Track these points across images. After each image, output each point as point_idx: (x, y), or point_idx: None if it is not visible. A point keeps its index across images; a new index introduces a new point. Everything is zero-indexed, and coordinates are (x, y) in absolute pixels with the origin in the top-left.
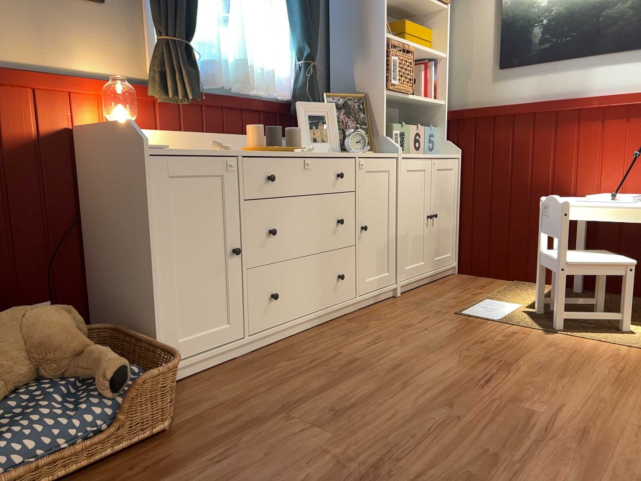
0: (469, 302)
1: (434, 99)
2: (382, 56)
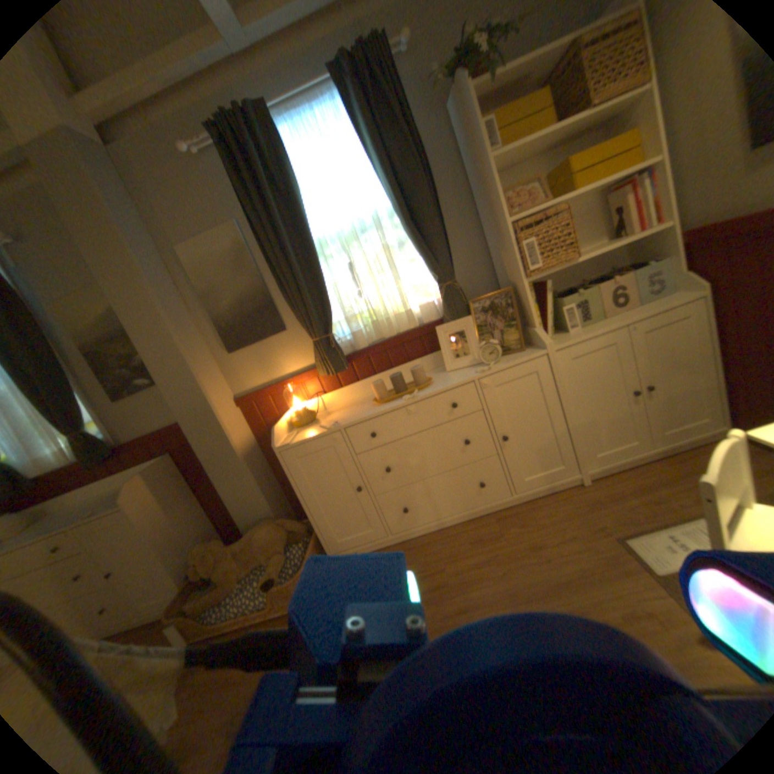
0: (666, 520)
1: (658, 221)
2: (513, 244)
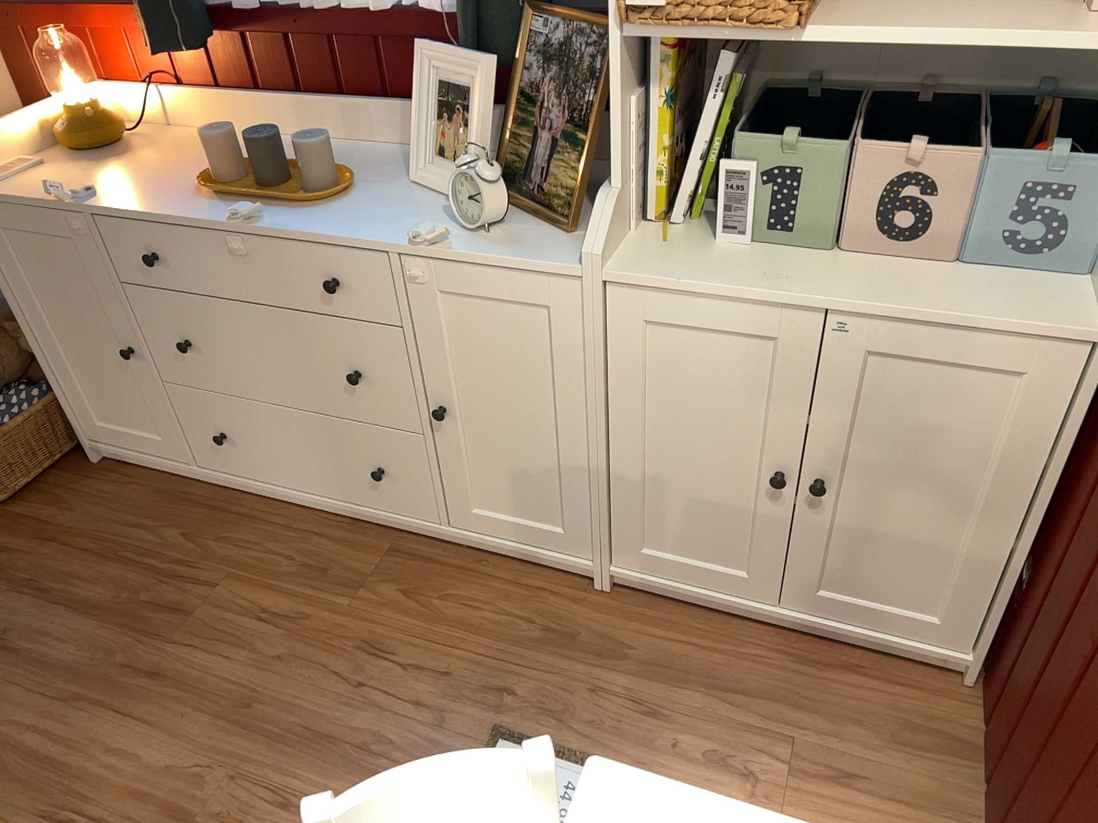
0: (613, 743)
1: None
2: None
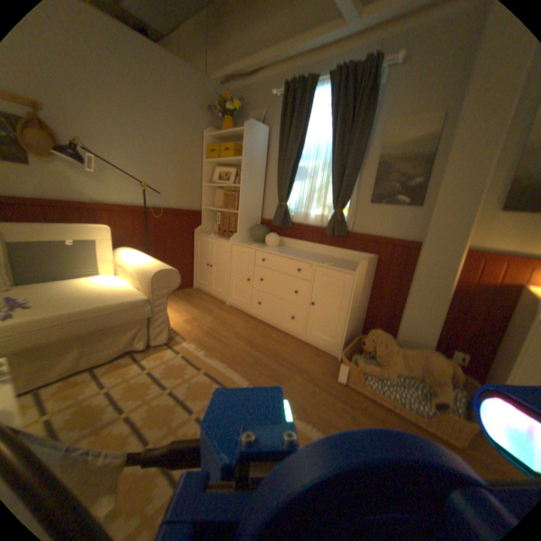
0: None
1: None
2: None
